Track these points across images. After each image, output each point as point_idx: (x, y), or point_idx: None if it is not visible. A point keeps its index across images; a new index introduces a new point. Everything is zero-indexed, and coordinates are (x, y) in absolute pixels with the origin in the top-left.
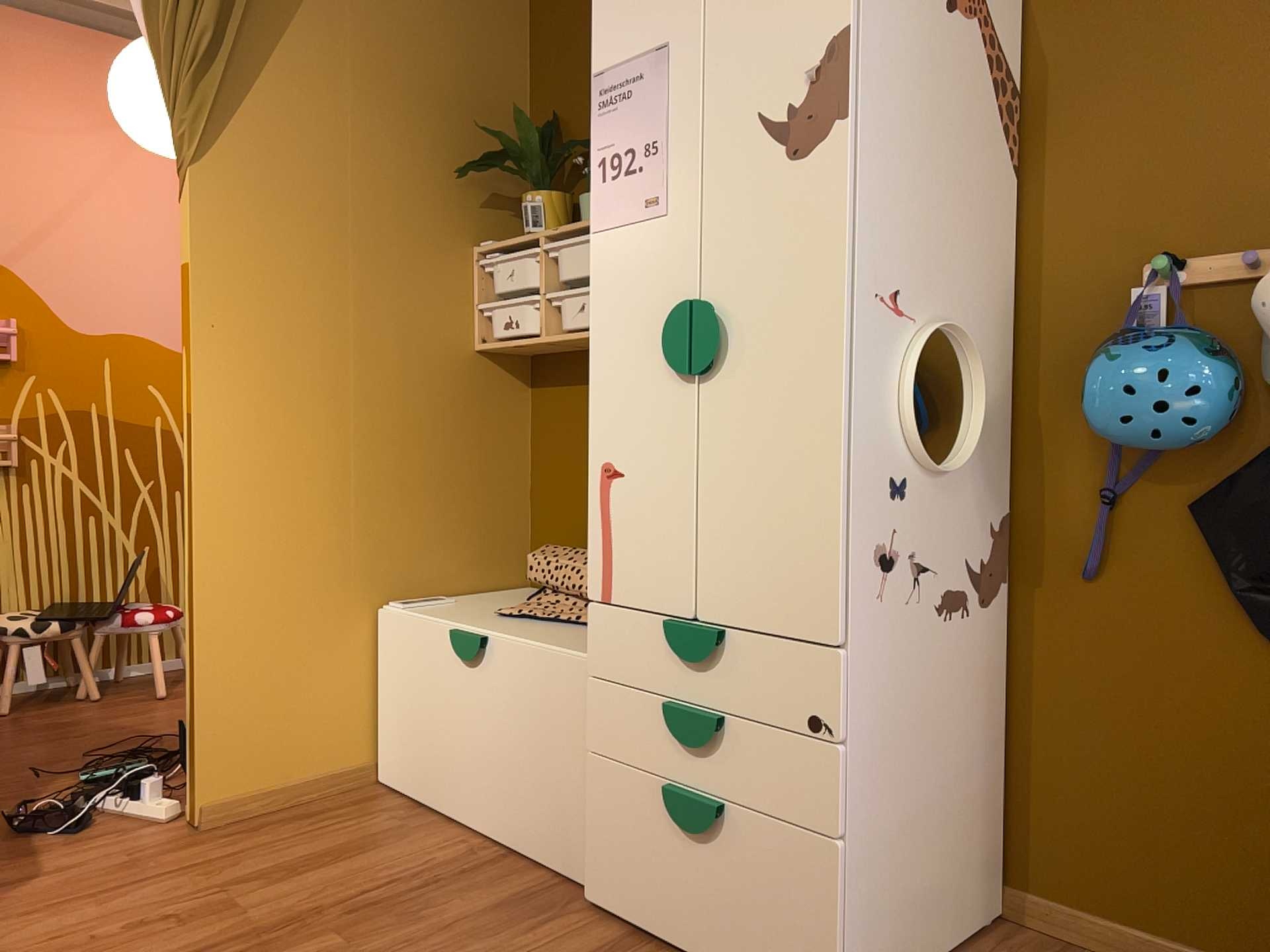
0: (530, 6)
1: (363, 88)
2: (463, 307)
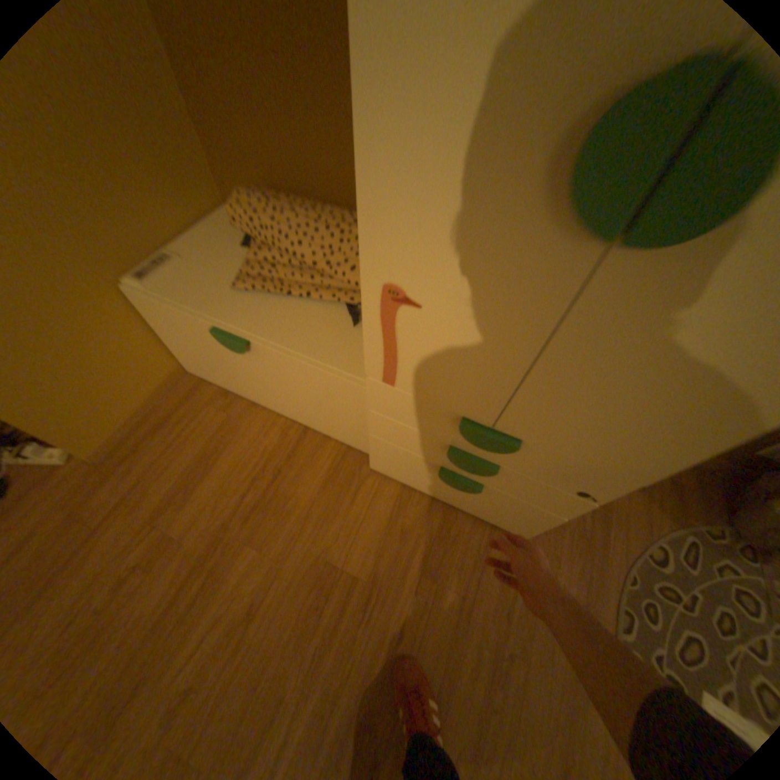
0: None
1: None
2: None
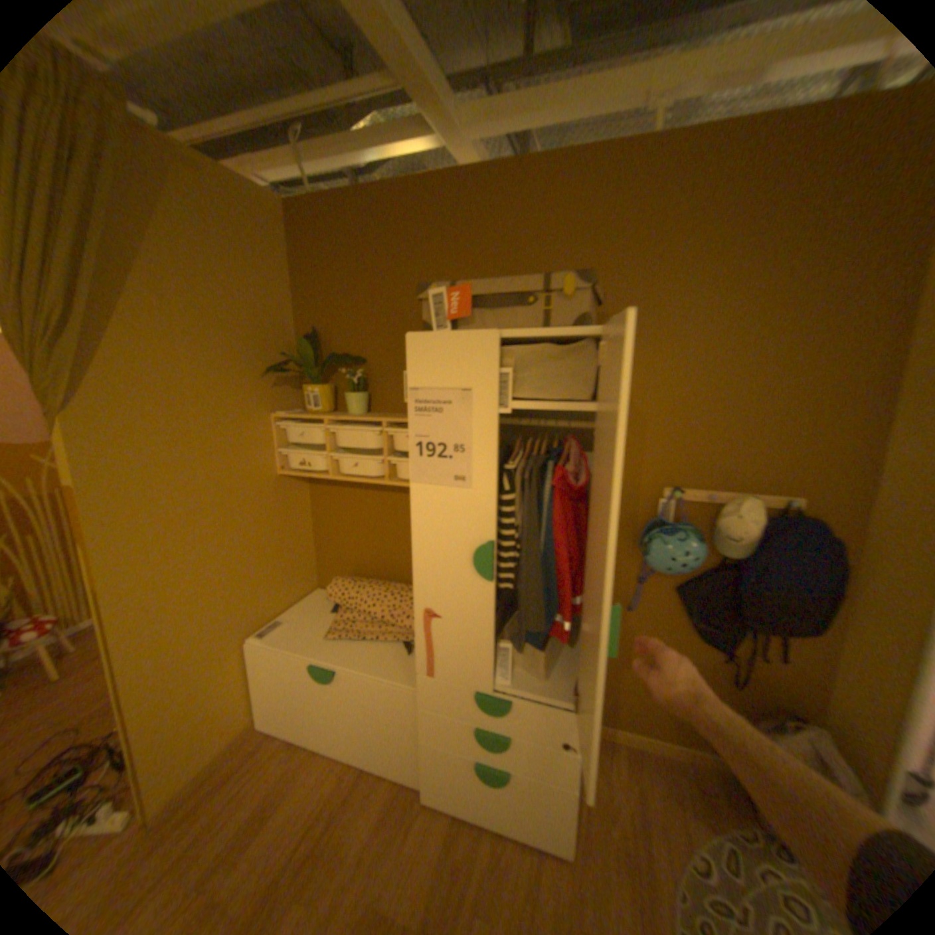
0: (286, 251)
1: (186, 324)
2: (268, 452)
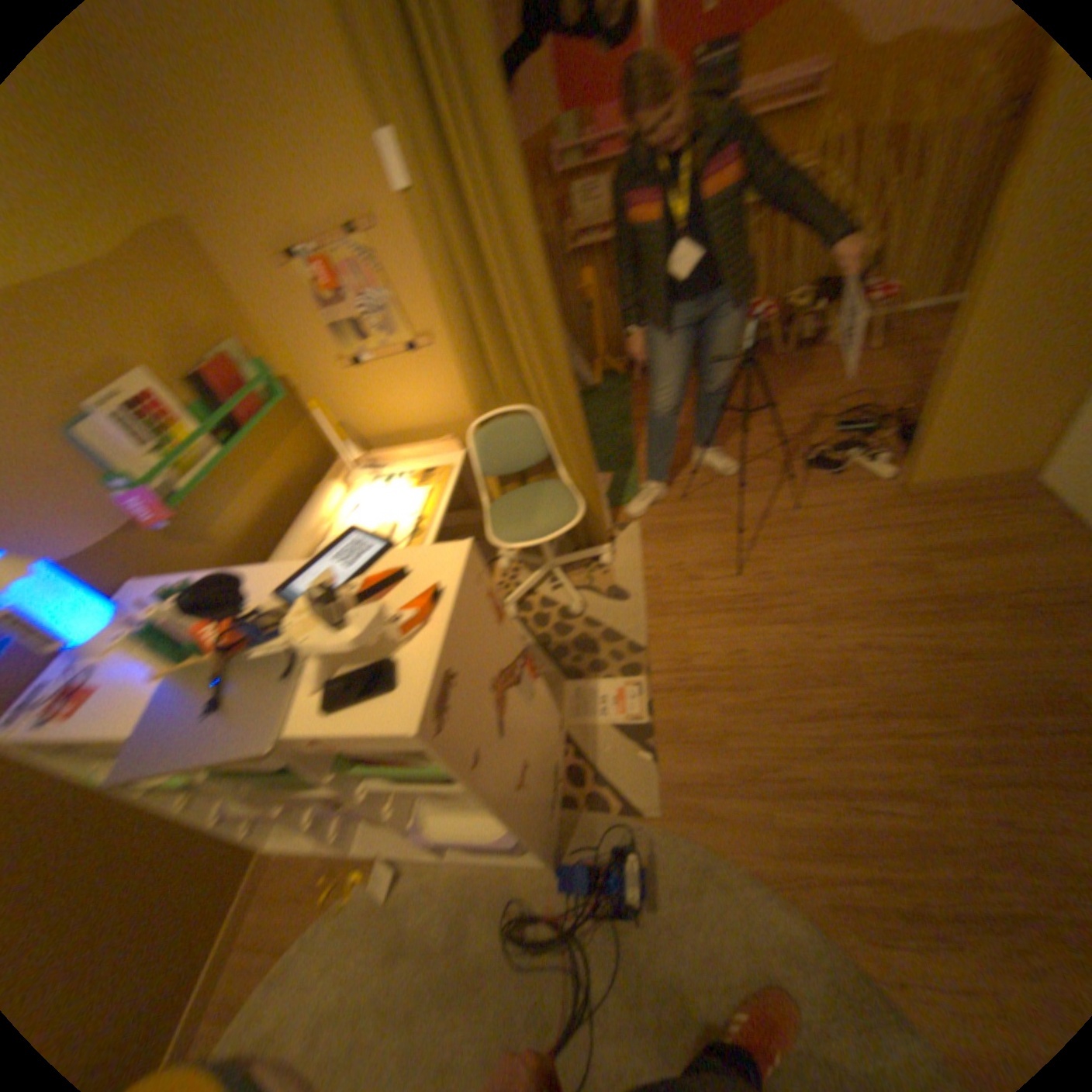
0: None
1: None
2: None
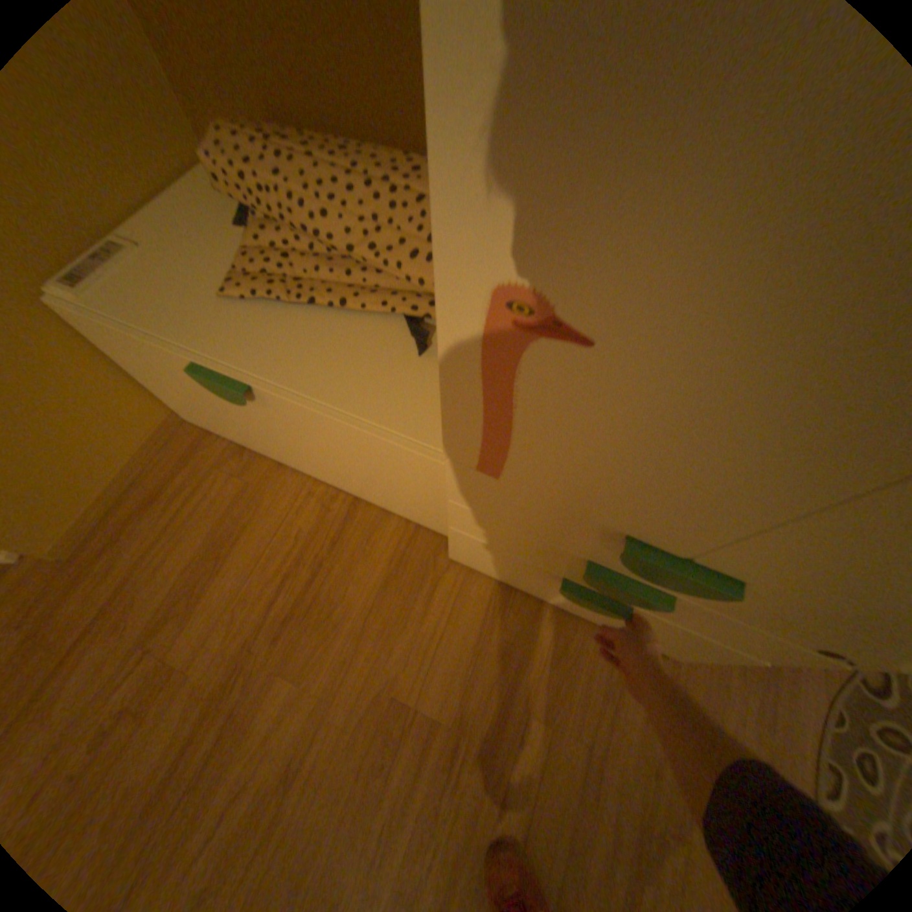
0: None
1: None
2: None
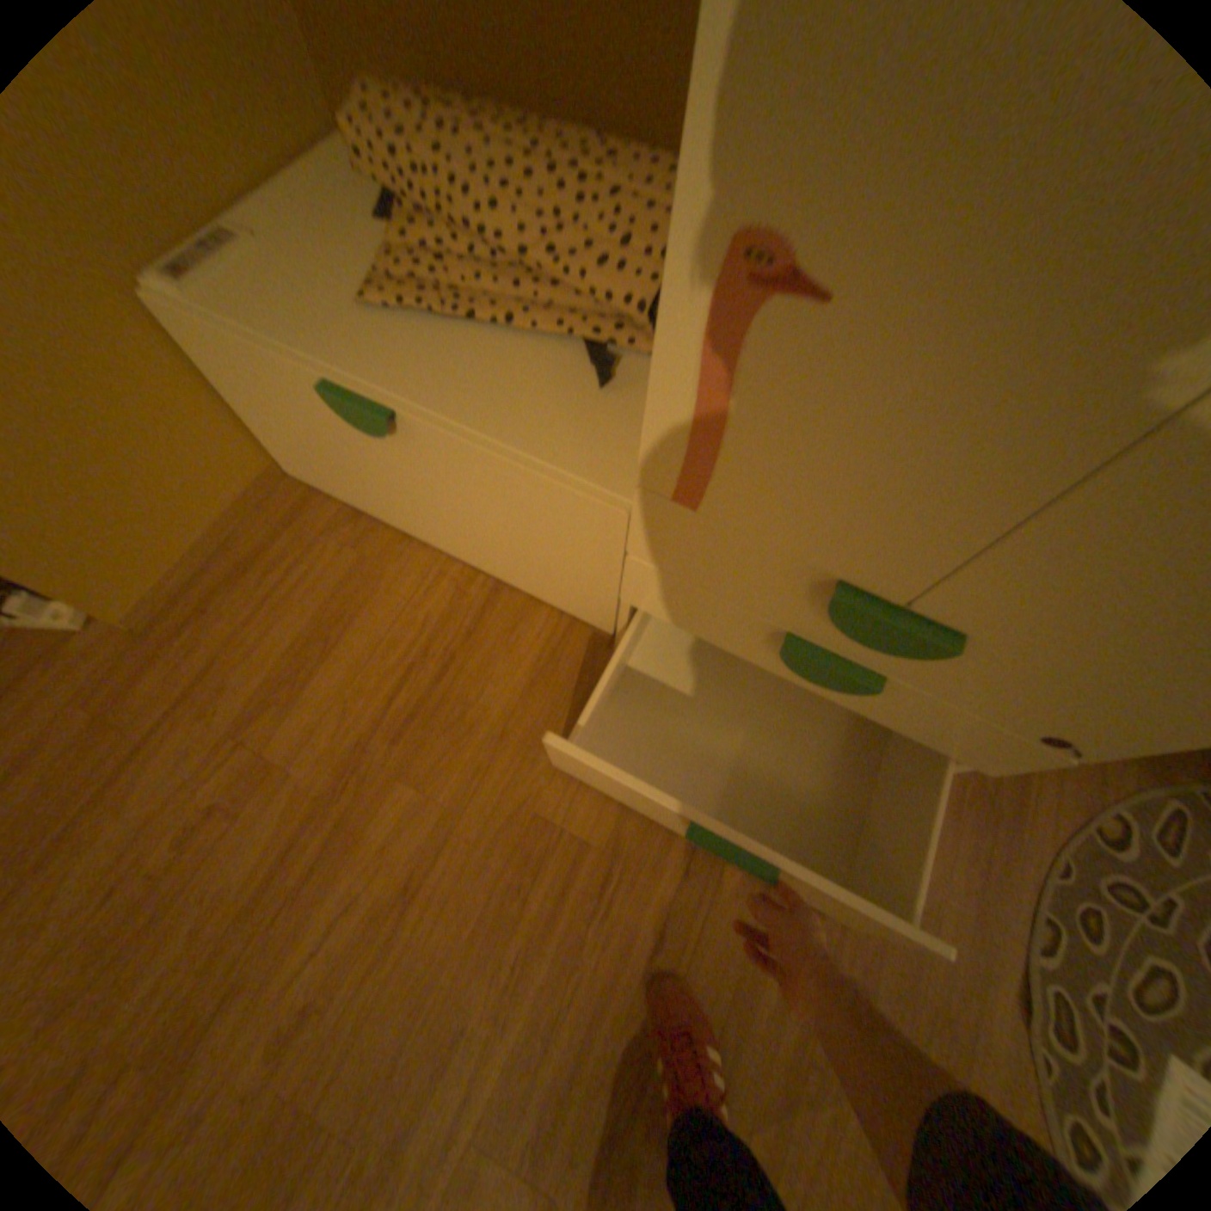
0: None
1: None
2: None
